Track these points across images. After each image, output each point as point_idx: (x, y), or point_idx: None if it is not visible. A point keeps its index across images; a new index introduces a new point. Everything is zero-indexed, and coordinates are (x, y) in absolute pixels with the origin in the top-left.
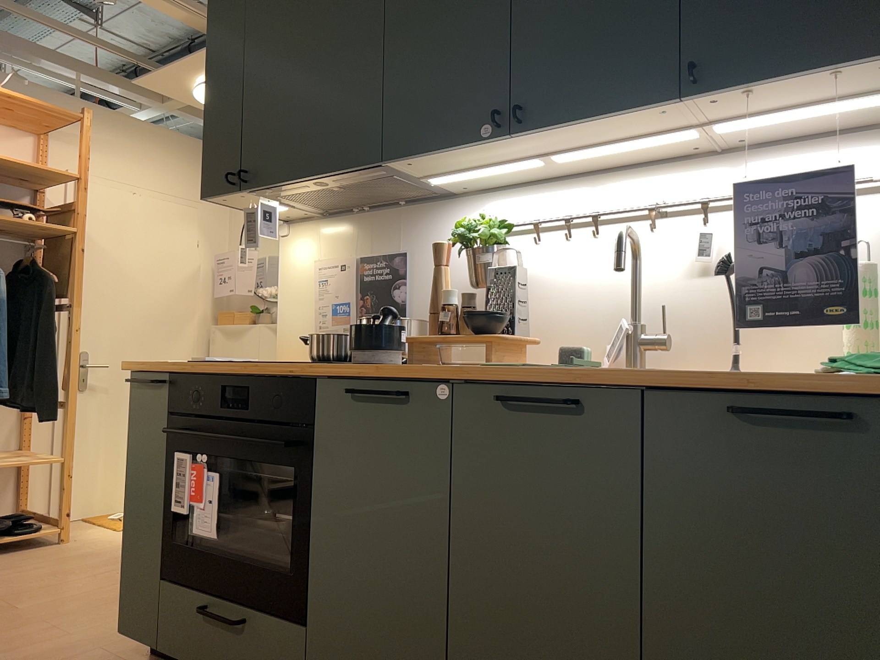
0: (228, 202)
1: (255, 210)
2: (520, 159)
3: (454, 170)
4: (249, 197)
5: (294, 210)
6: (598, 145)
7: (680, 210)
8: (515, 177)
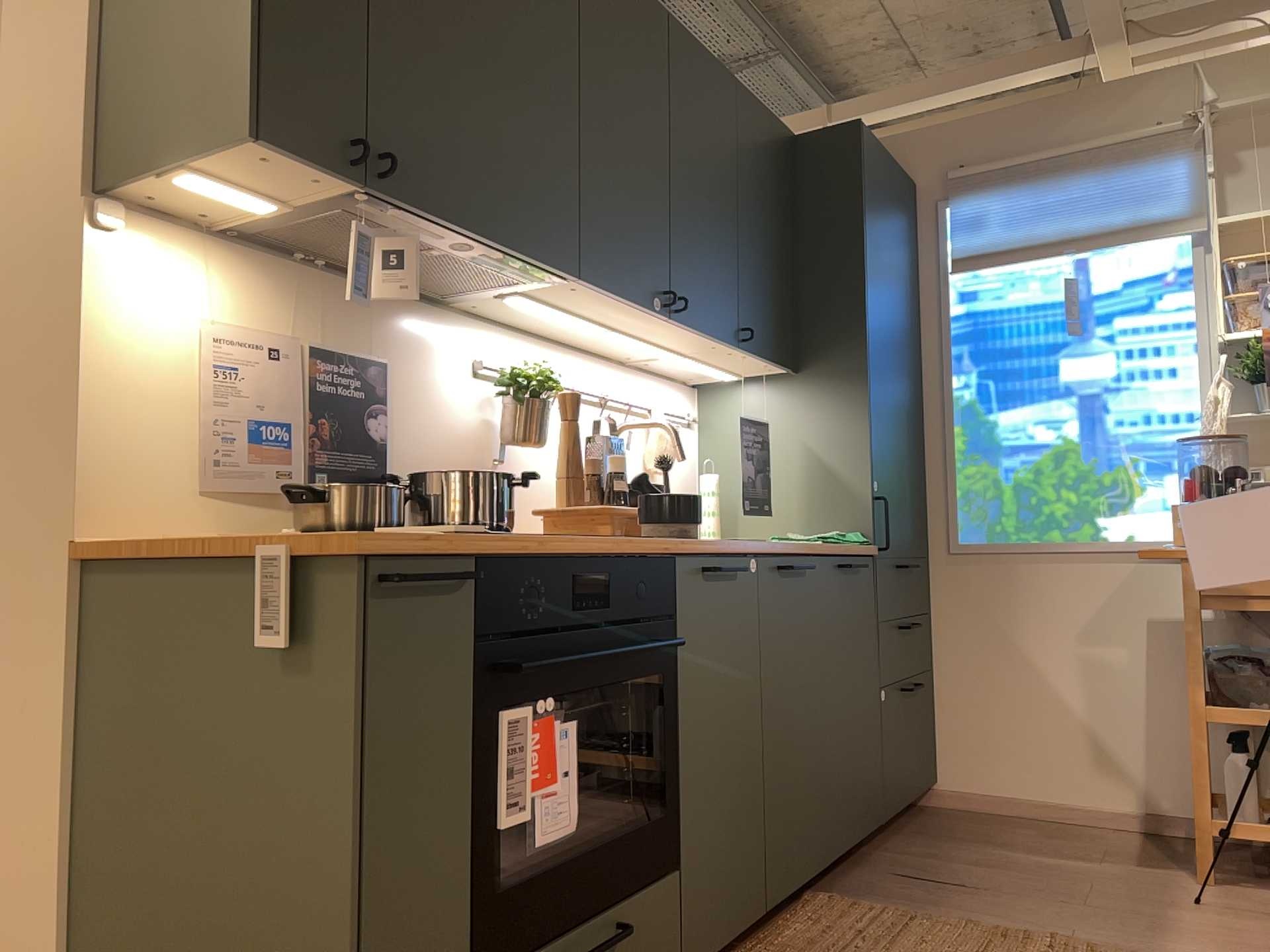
0: (254, 161)
1: (371, 232)
2: (602, 322)
3: (552, 301)
4: (321, 185)
5: (242, 212)
6: (645, 338)
7: (613, 402)
8: (524, 318)
